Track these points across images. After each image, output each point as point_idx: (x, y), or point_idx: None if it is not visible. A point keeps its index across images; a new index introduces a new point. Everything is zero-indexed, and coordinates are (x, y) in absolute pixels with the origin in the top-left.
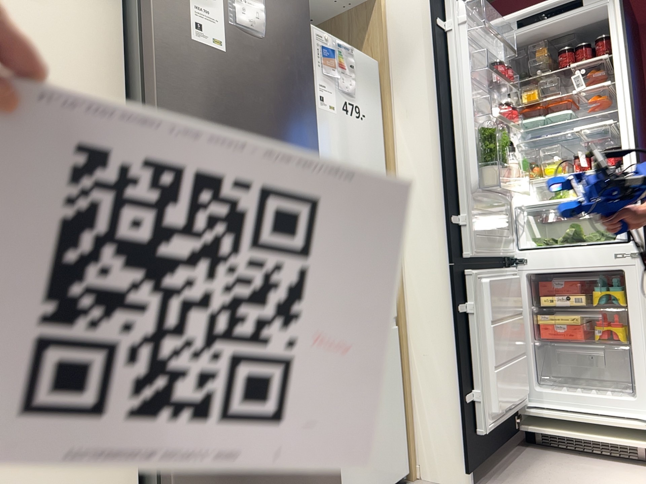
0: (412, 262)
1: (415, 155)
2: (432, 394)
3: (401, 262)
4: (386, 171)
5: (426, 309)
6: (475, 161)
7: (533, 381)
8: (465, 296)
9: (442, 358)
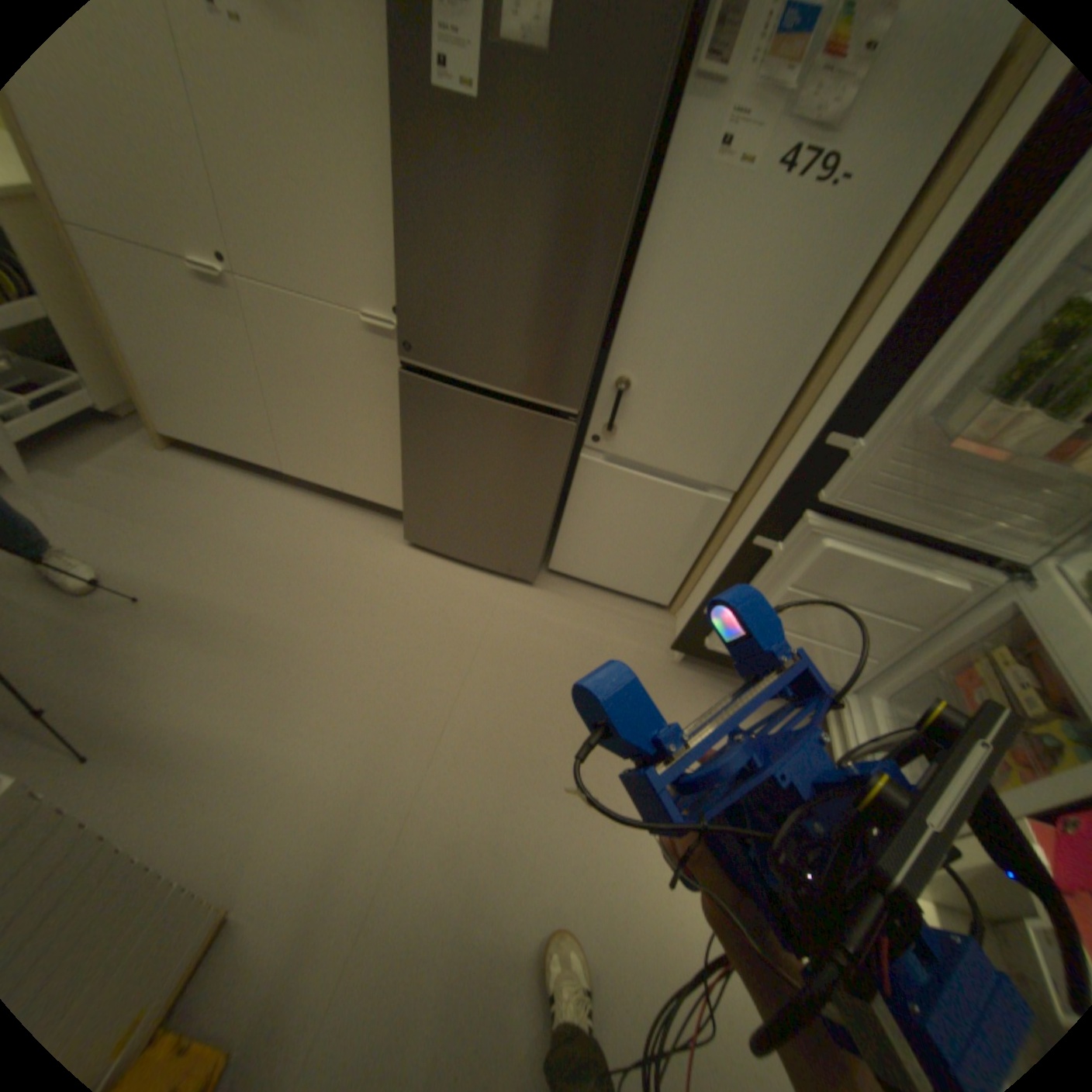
0: (792, 450)
1: (908, 292)
2: (712, 580)
3: (784, 440)
4: (864, 295)
5: (759, 510)
6: (982, 367)
7: (880, 692)
8: (783, 534)
9: (731, 565)
